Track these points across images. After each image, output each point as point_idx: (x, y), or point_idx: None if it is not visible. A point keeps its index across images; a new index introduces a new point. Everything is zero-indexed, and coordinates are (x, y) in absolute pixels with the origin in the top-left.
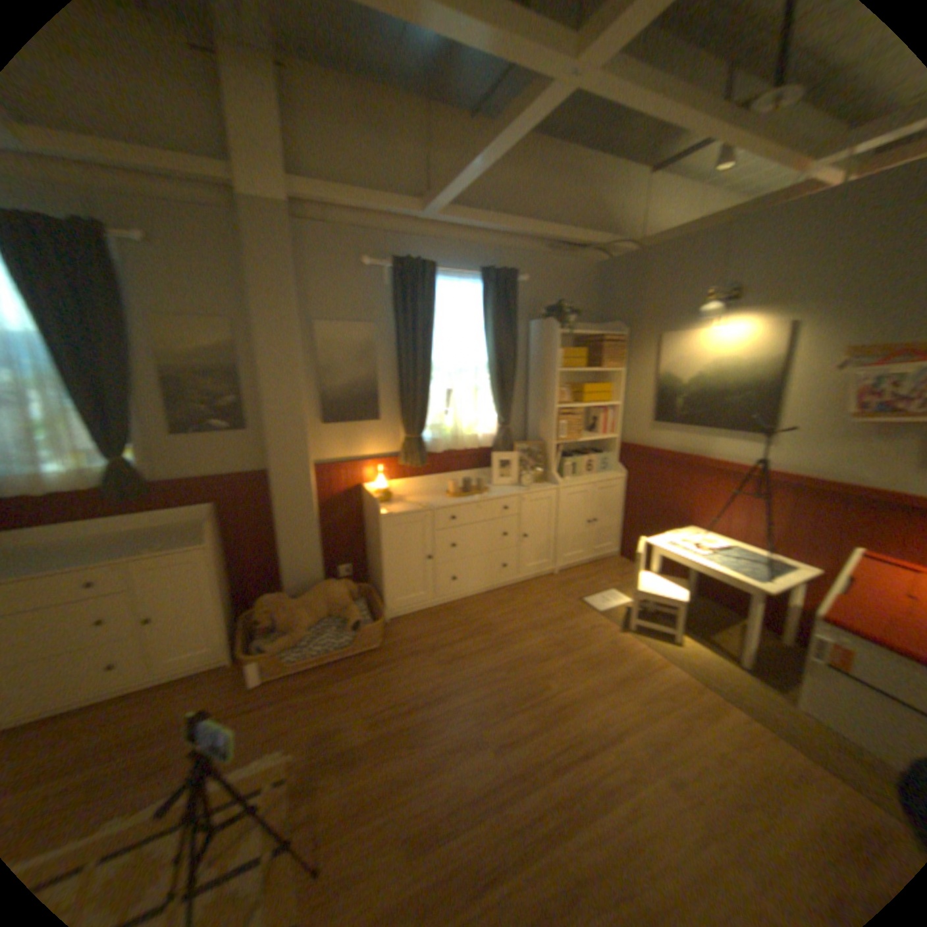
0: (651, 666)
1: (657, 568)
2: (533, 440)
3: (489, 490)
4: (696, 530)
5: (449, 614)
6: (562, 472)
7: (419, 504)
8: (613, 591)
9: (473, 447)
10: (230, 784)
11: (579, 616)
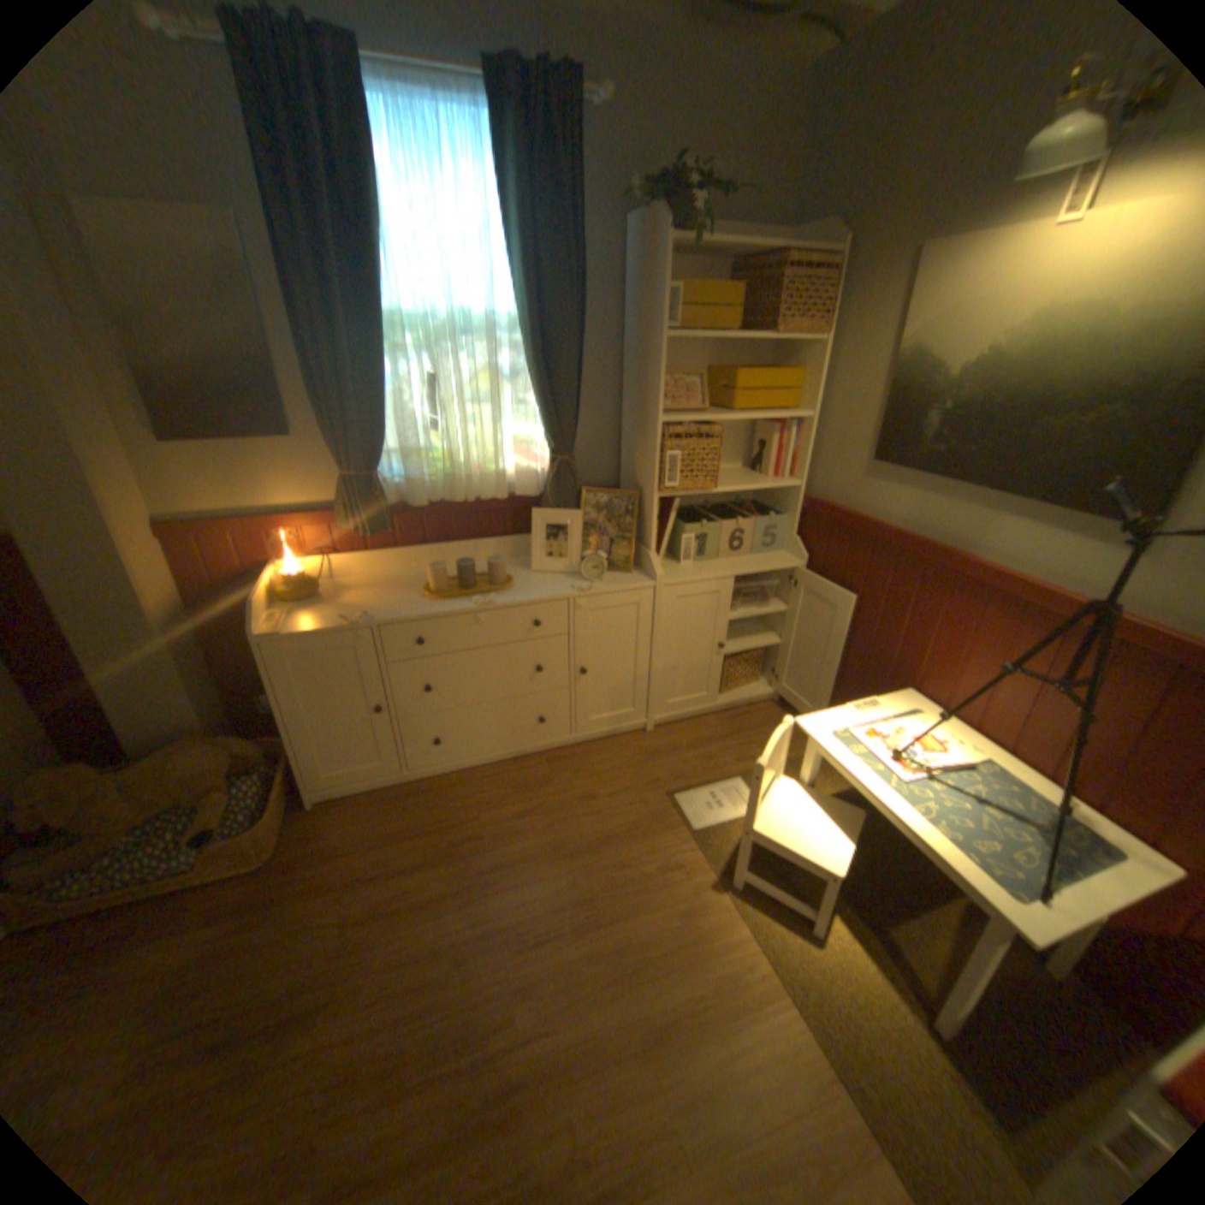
0: (740, 991)
1: (809, 777)
2: (627, 484)
3: (508, 586)
4: (915, 698)
5: (423, 802)
6: (678, 550)
7: (354, 611)
8: (738, 780)
9: (494, 496)
10: None
11: (650, 834)
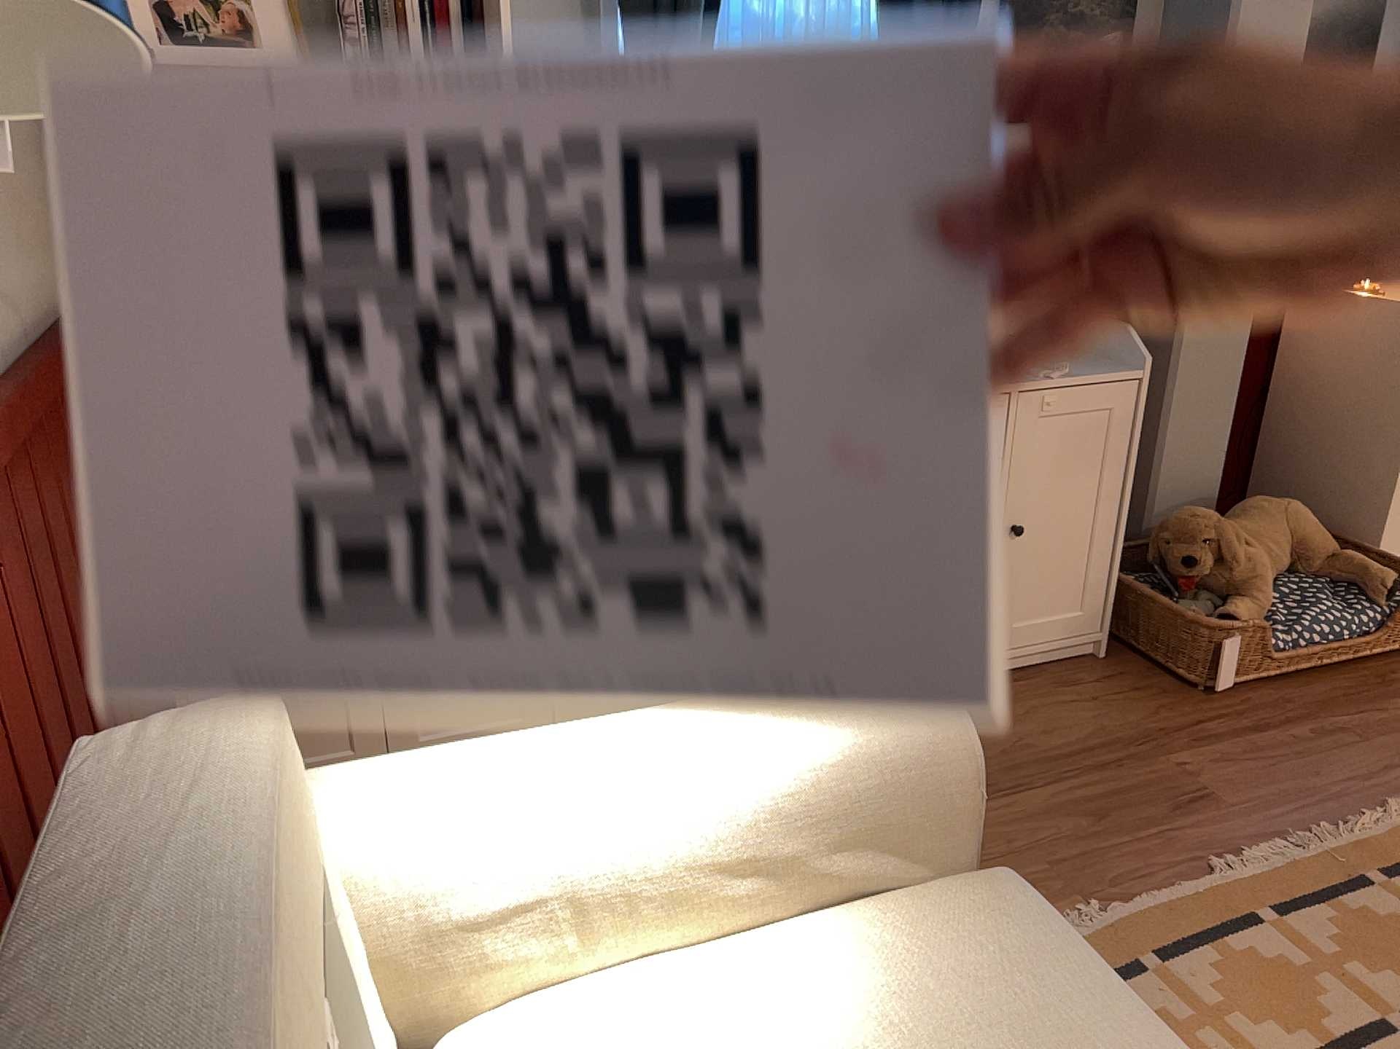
0: None
1: None
2: None
3: None
4: None
5: None
6: None
7: None
8: None
9: None
10: (1382, 831)
11: None
